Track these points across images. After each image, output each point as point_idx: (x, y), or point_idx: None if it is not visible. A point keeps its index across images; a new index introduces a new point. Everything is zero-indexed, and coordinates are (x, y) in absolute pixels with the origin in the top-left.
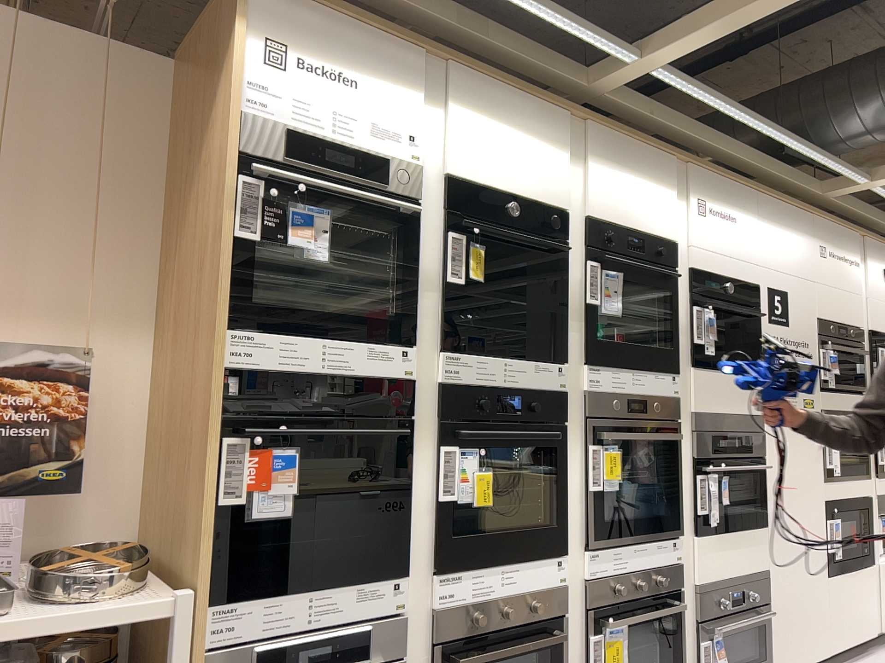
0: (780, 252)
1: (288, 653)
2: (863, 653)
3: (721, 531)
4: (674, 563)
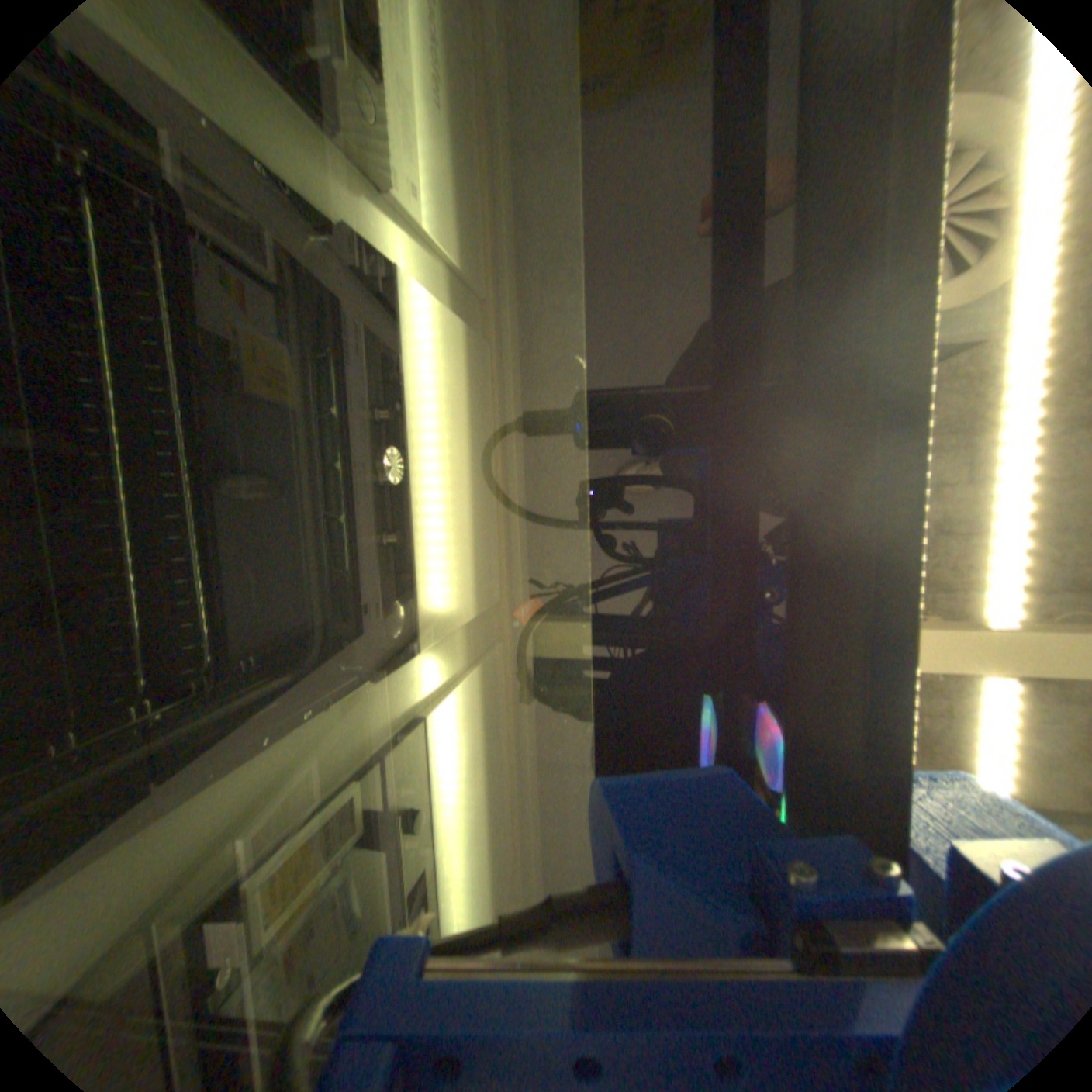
0: None
1: None
2: None
3: None
4: None
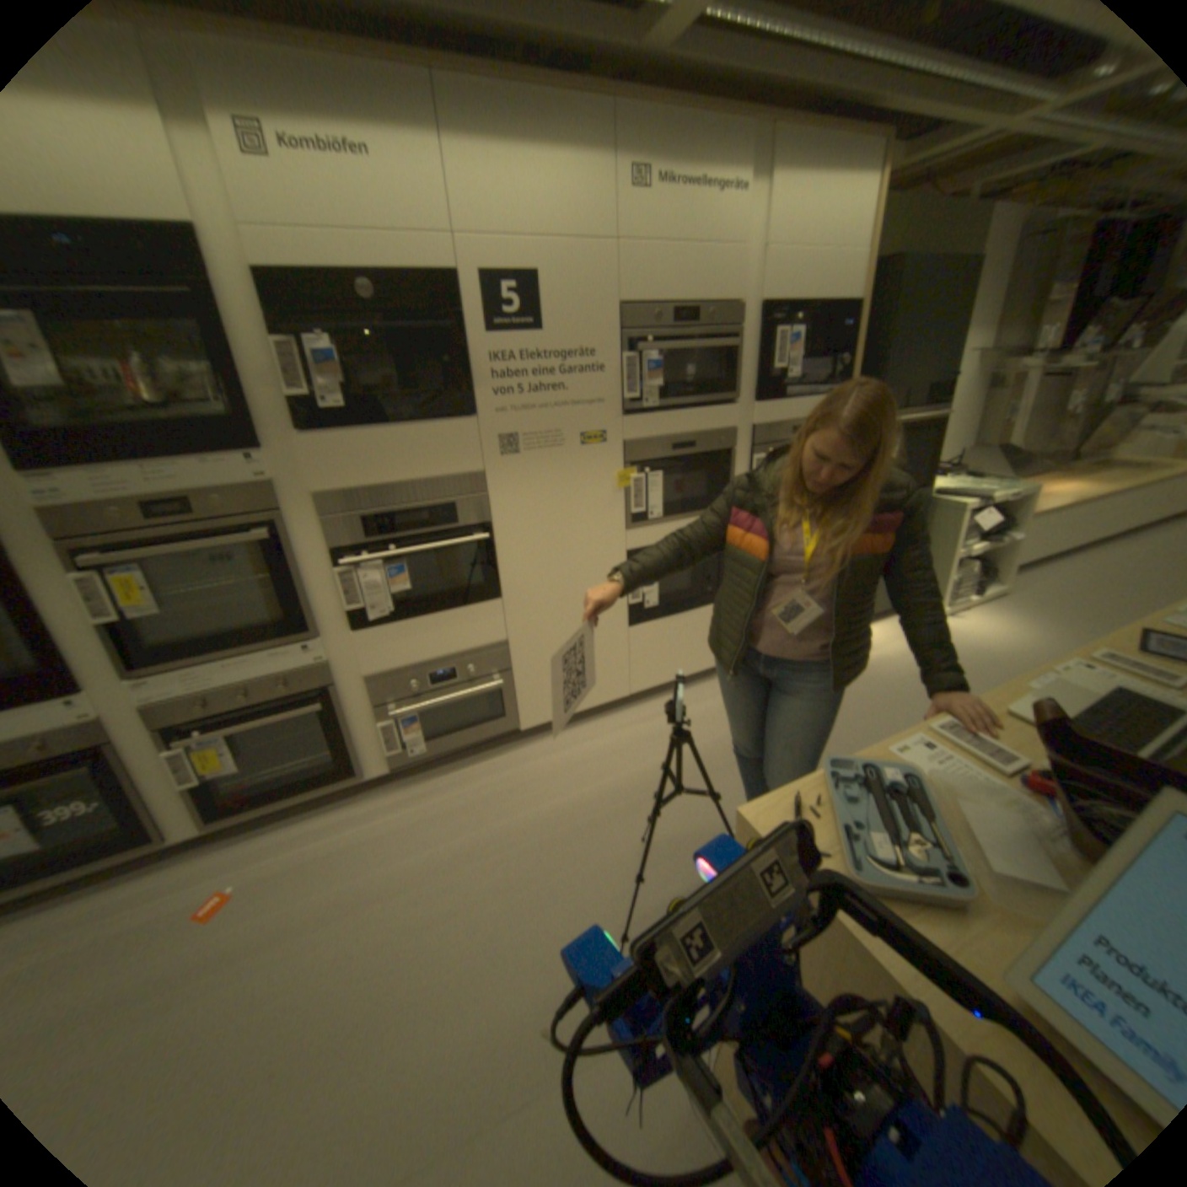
0: (518, 194)
1: None
2: (700, 680)
3: (402, 619)
4: (311, 665)
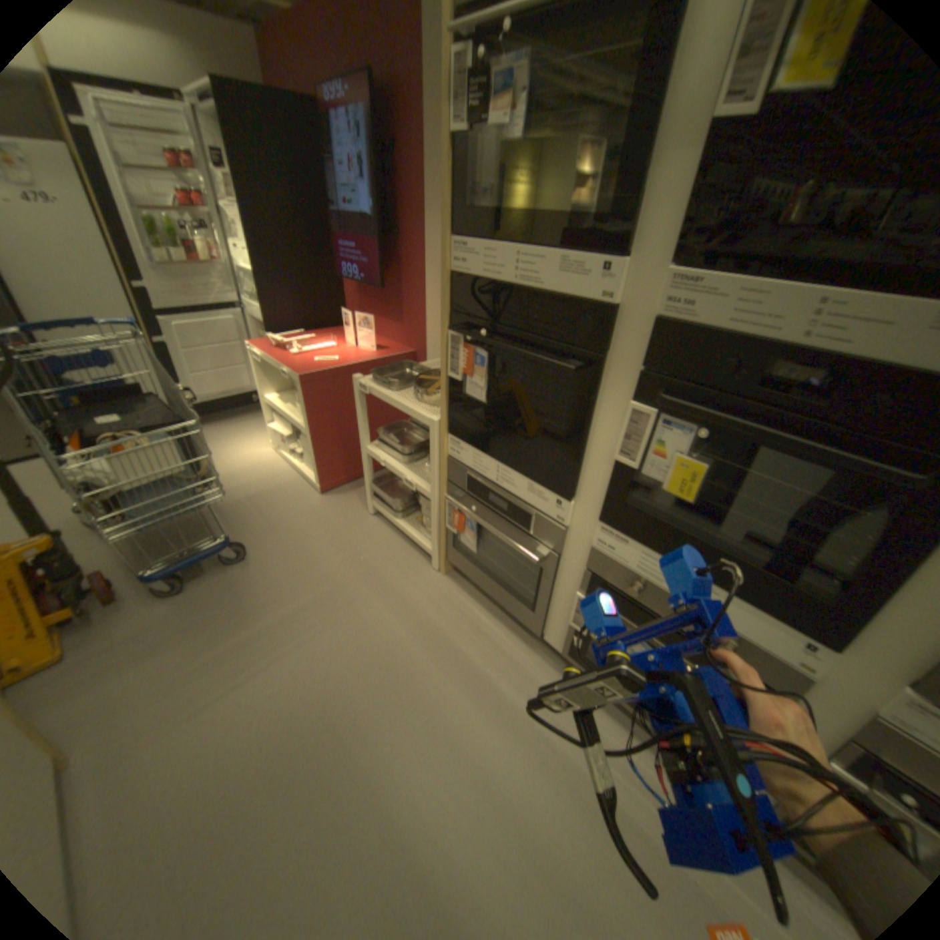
0: None
1: (484, 490)
2: None
3: None
4: None
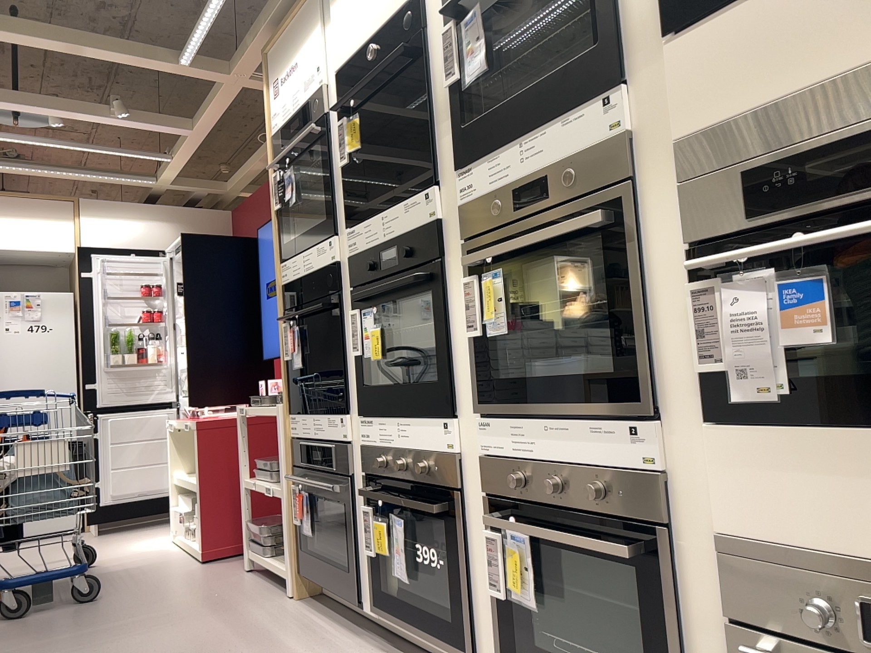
0: None
1: (309, 450)
2: None
3: (815, 421)
4: (643, 470)
